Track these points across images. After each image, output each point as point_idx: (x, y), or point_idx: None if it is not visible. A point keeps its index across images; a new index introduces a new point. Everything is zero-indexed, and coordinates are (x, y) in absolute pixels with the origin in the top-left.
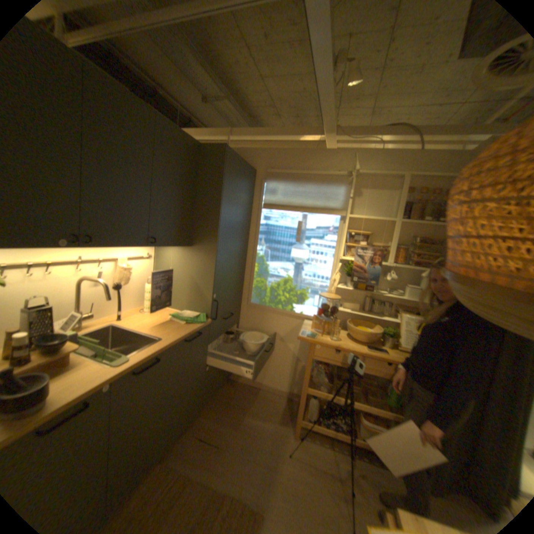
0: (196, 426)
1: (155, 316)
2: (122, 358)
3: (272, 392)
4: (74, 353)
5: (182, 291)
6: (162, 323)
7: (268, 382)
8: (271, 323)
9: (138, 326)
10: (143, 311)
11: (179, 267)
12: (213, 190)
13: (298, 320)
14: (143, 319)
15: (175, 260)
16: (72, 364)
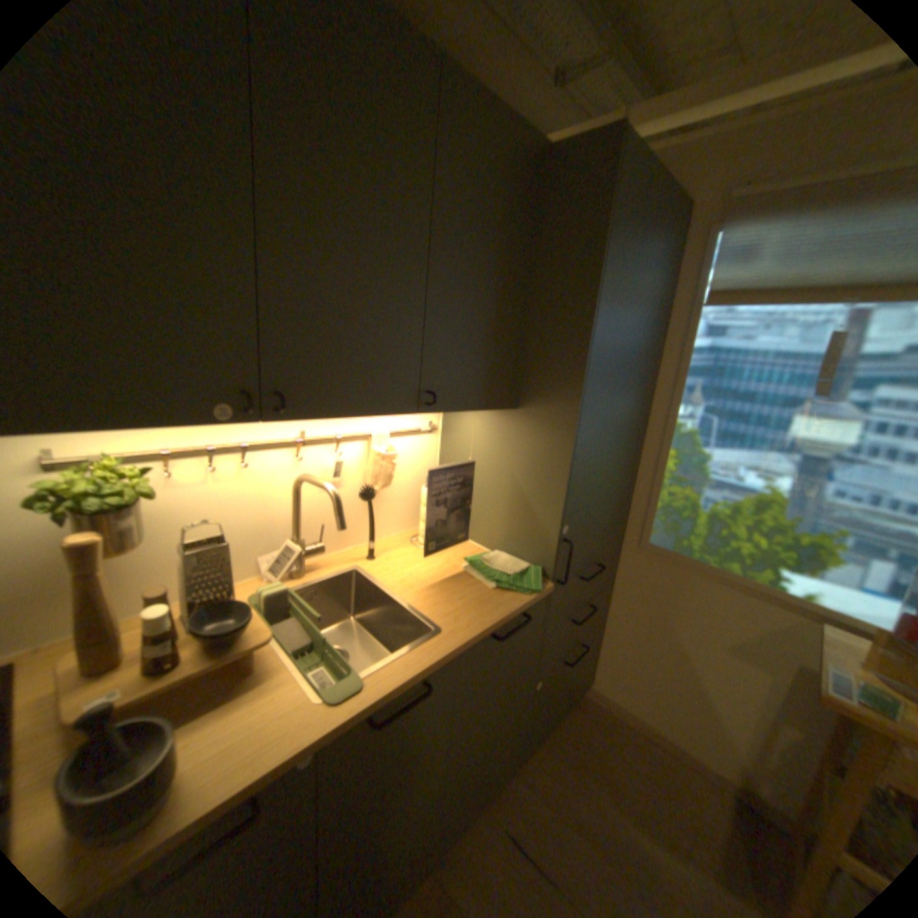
0: (510, 799)
1: (437, 555)
2: (348, 681)
3: (691, 766)
4: (272, 640)
5: (494, 508)
6: (447, 578)
7: (683, 739)
8: (705, 605)
9: (400, 582)
10: (417, 540)
11: (489, 454)
12: (579, 260)
13: (797, 616)
14: (414, 561)
15: (481, 438)
16: (256, 675)
